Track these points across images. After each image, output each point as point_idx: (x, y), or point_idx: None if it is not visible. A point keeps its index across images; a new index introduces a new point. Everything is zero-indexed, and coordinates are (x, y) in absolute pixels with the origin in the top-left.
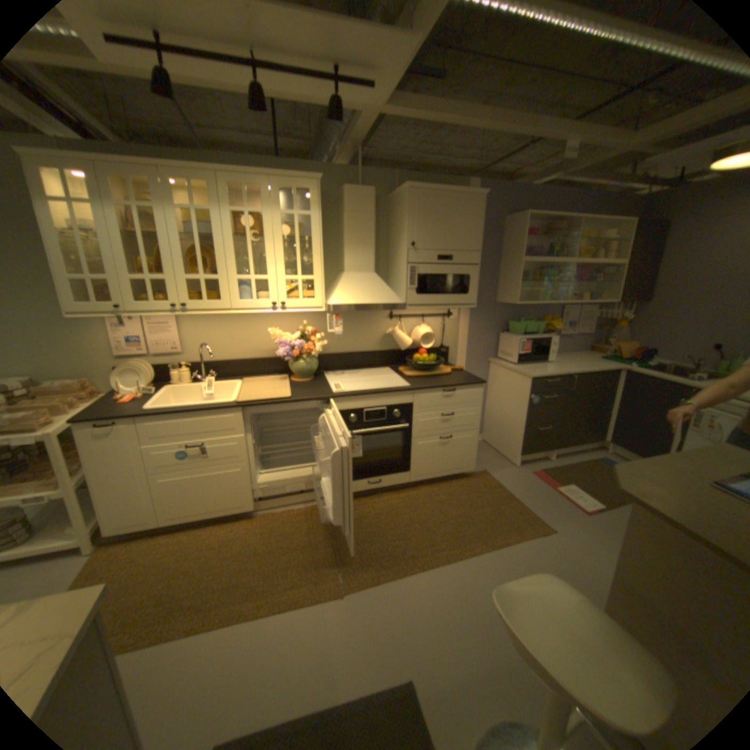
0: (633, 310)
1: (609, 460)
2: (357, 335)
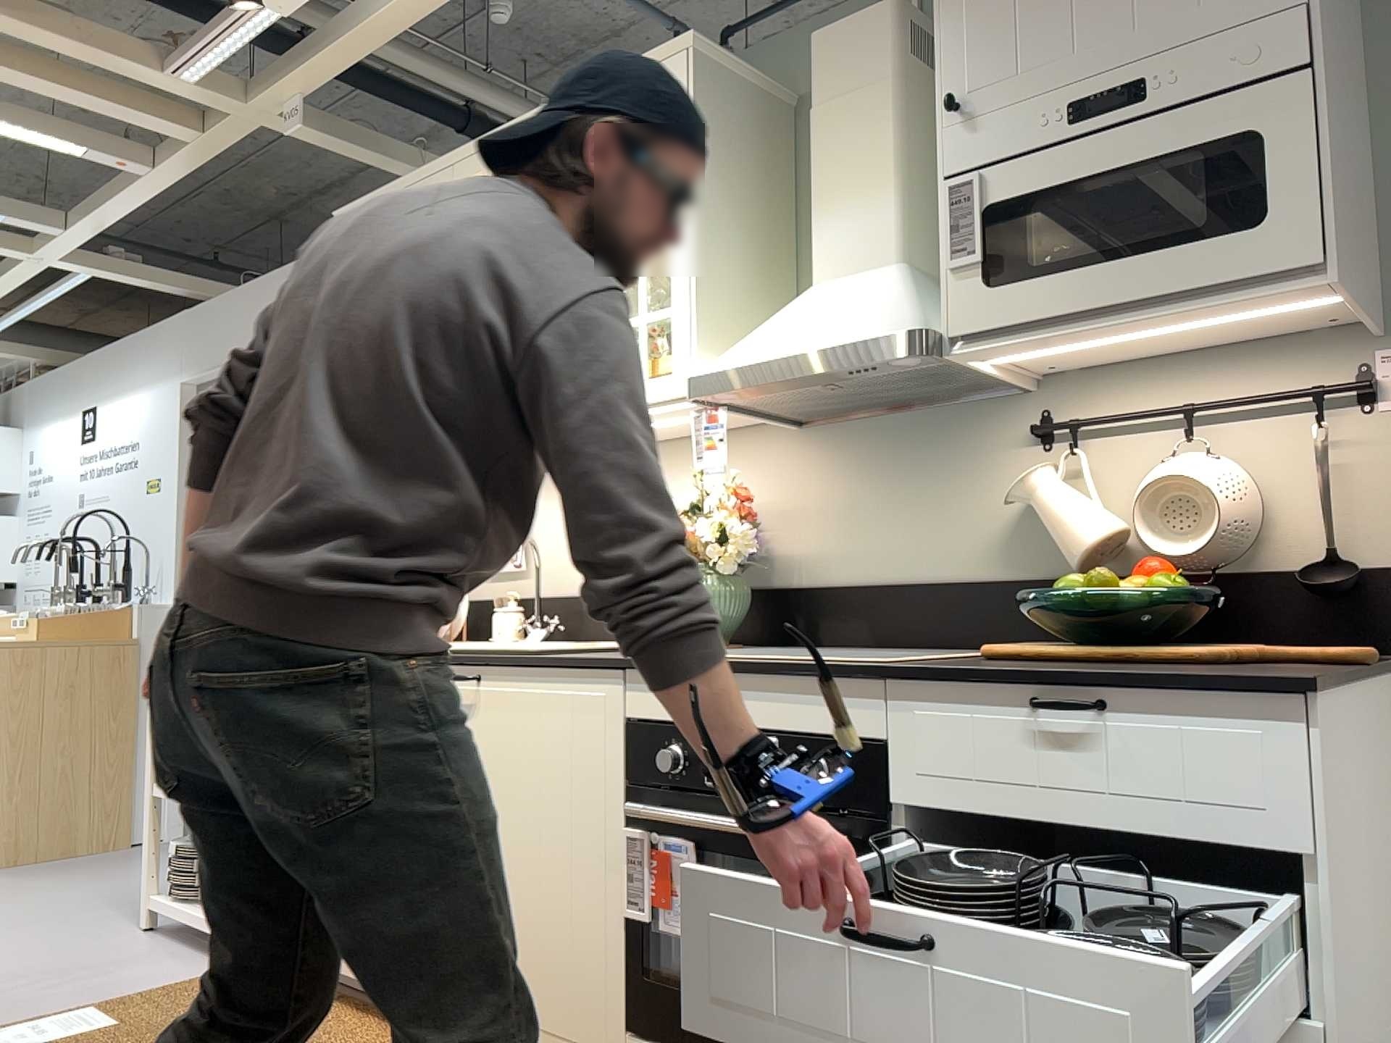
0: None
1: None
2: (916, 515)
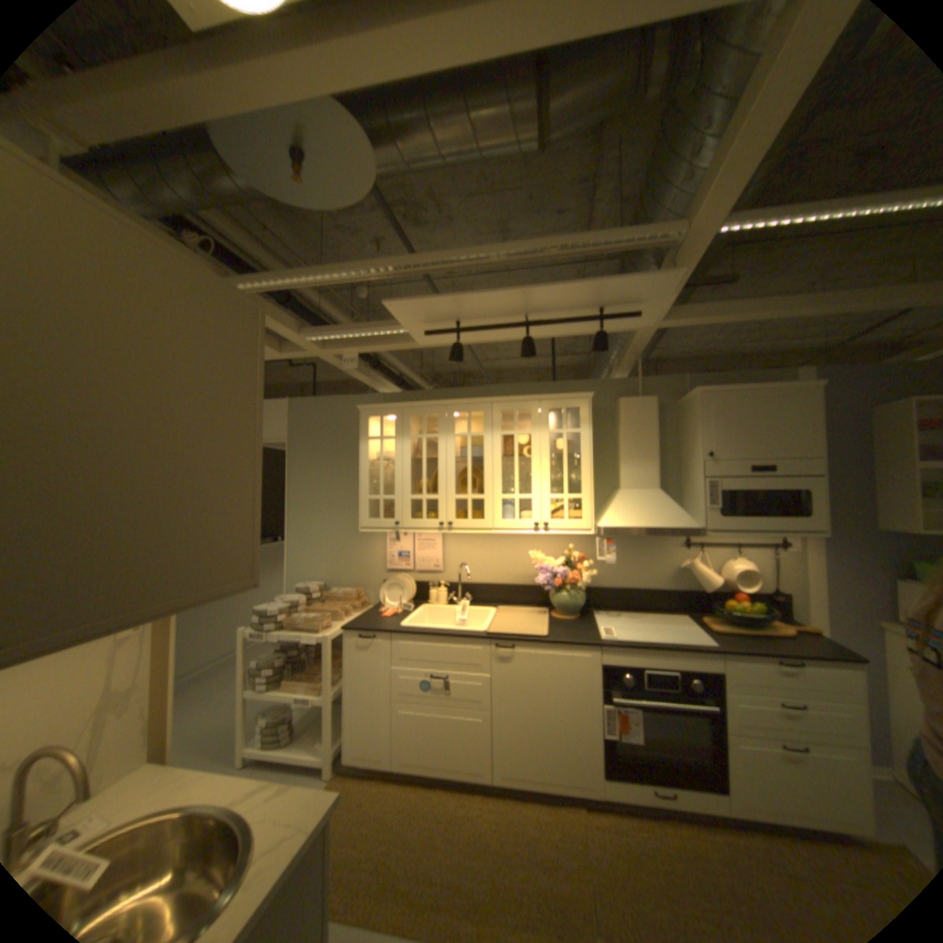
0: None
1: None
2: (640, 566)
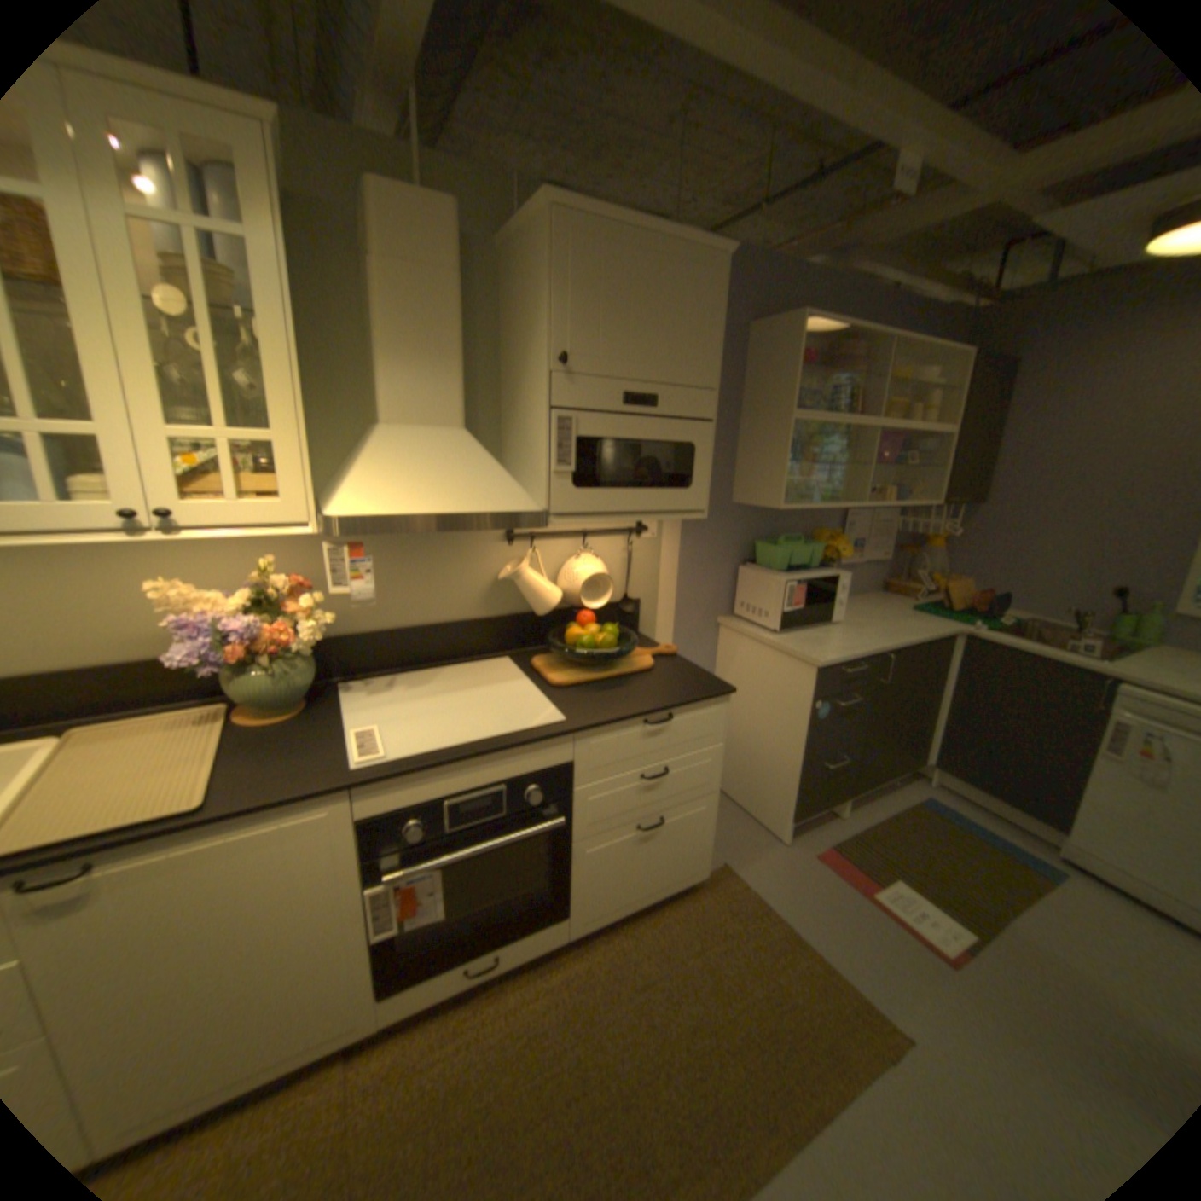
0: (951, 518)
1: (937, 803)
2: (427, 583)
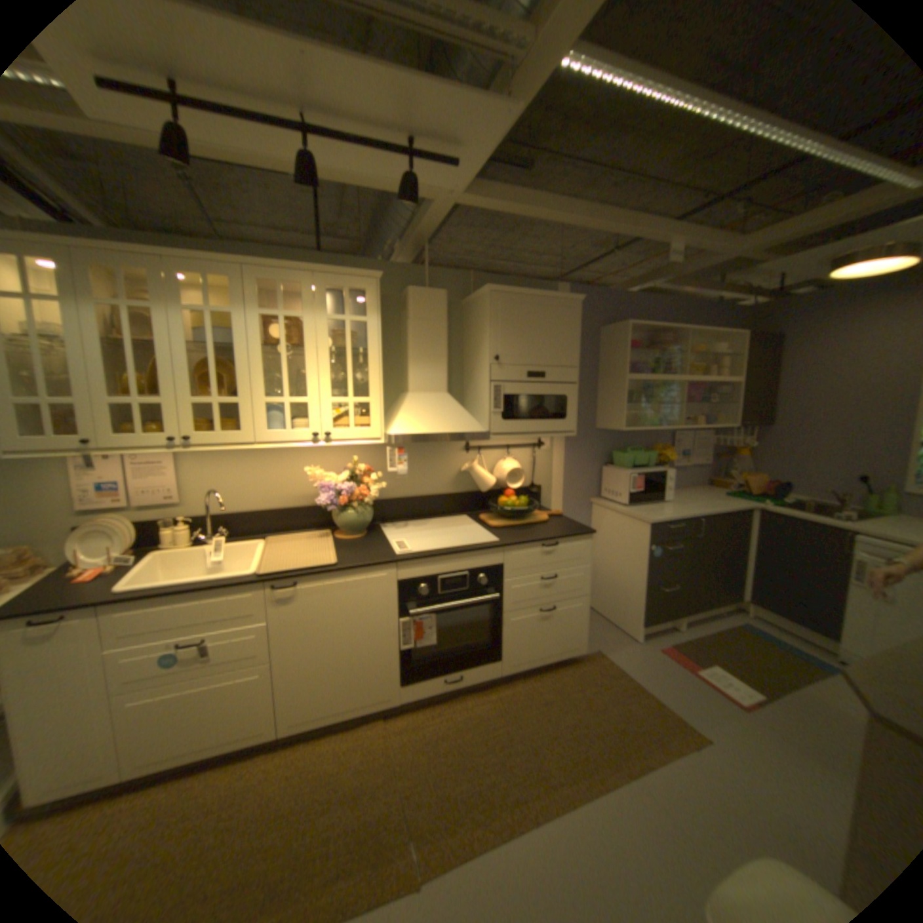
0: (753, 436)
1: (752, 627)
2: (423, 473)
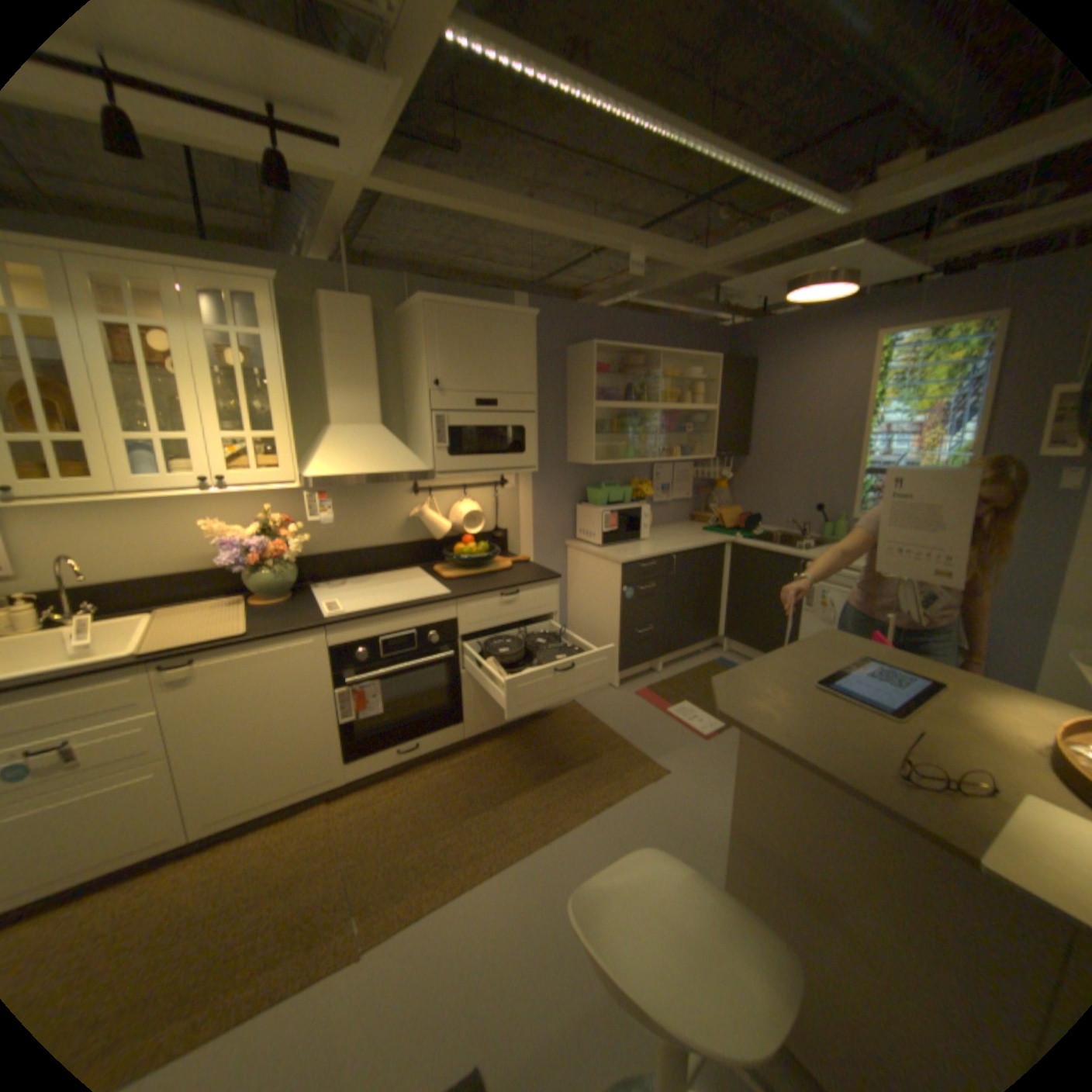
0: (731, 467)
1: (725, 660)
2: (364, 521)
